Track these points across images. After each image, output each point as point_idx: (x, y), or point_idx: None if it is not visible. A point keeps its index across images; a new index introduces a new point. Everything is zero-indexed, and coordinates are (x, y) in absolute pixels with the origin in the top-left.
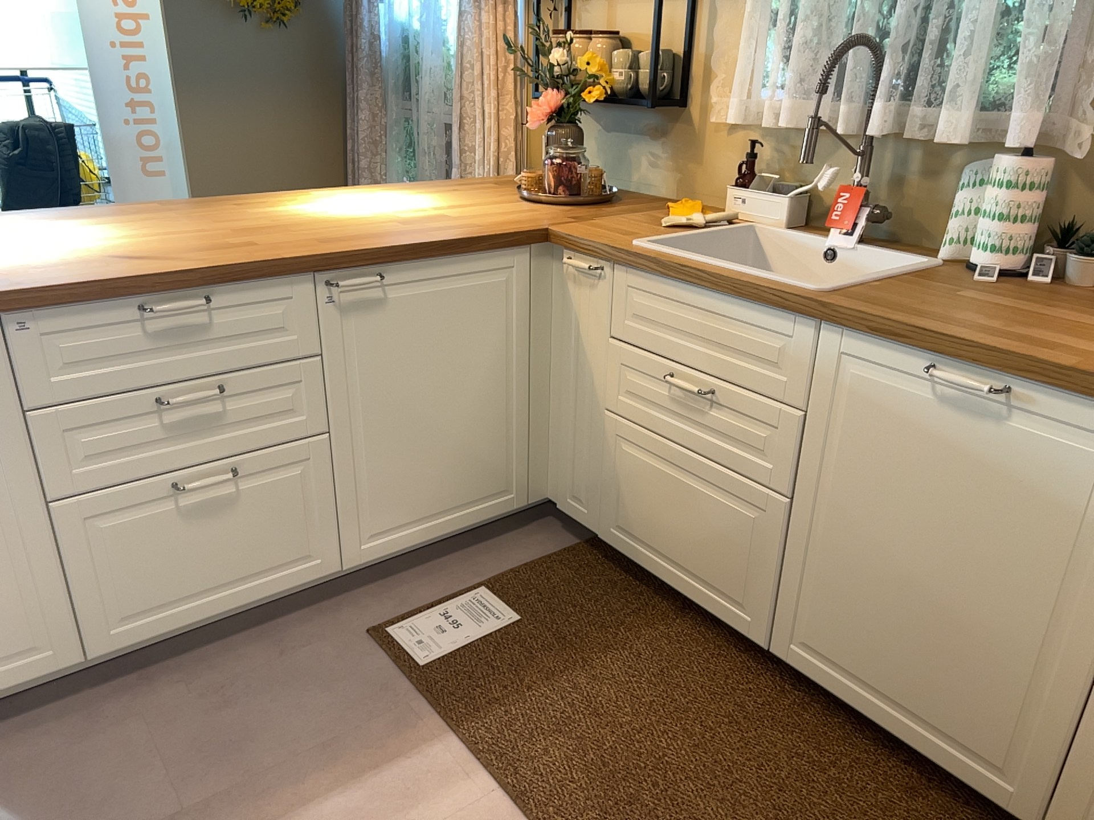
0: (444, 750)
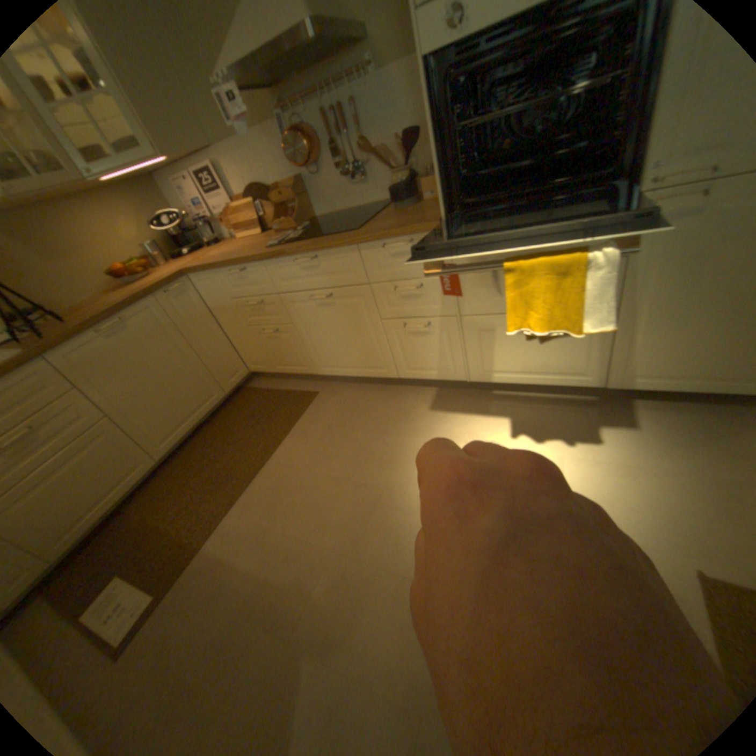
0: (210, 546)
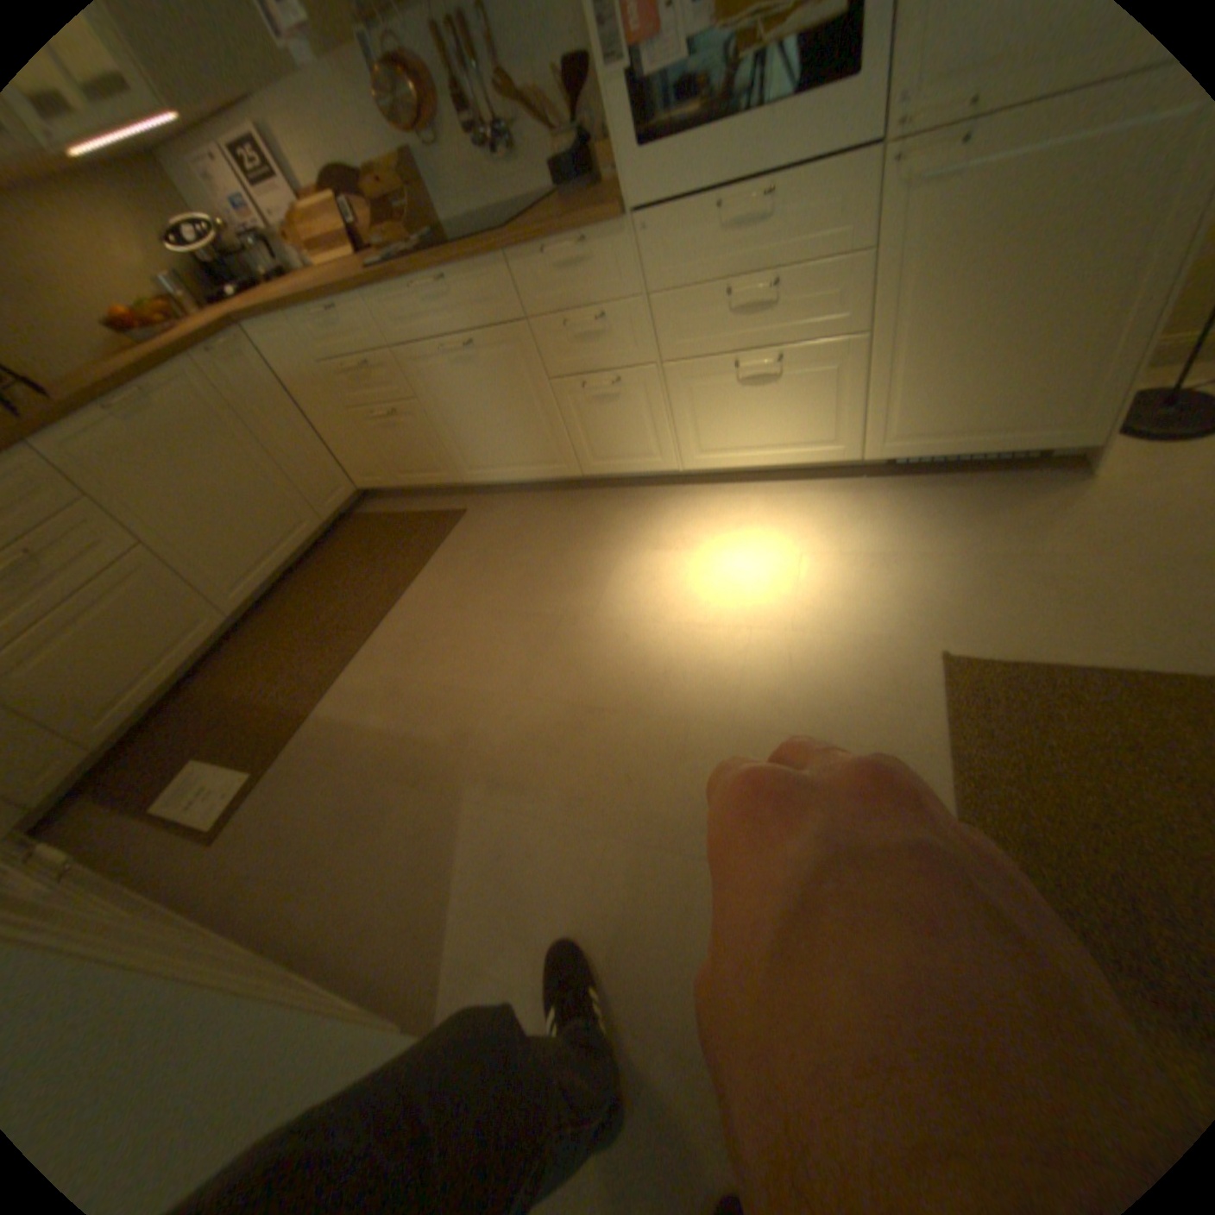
0: (322, 711)
